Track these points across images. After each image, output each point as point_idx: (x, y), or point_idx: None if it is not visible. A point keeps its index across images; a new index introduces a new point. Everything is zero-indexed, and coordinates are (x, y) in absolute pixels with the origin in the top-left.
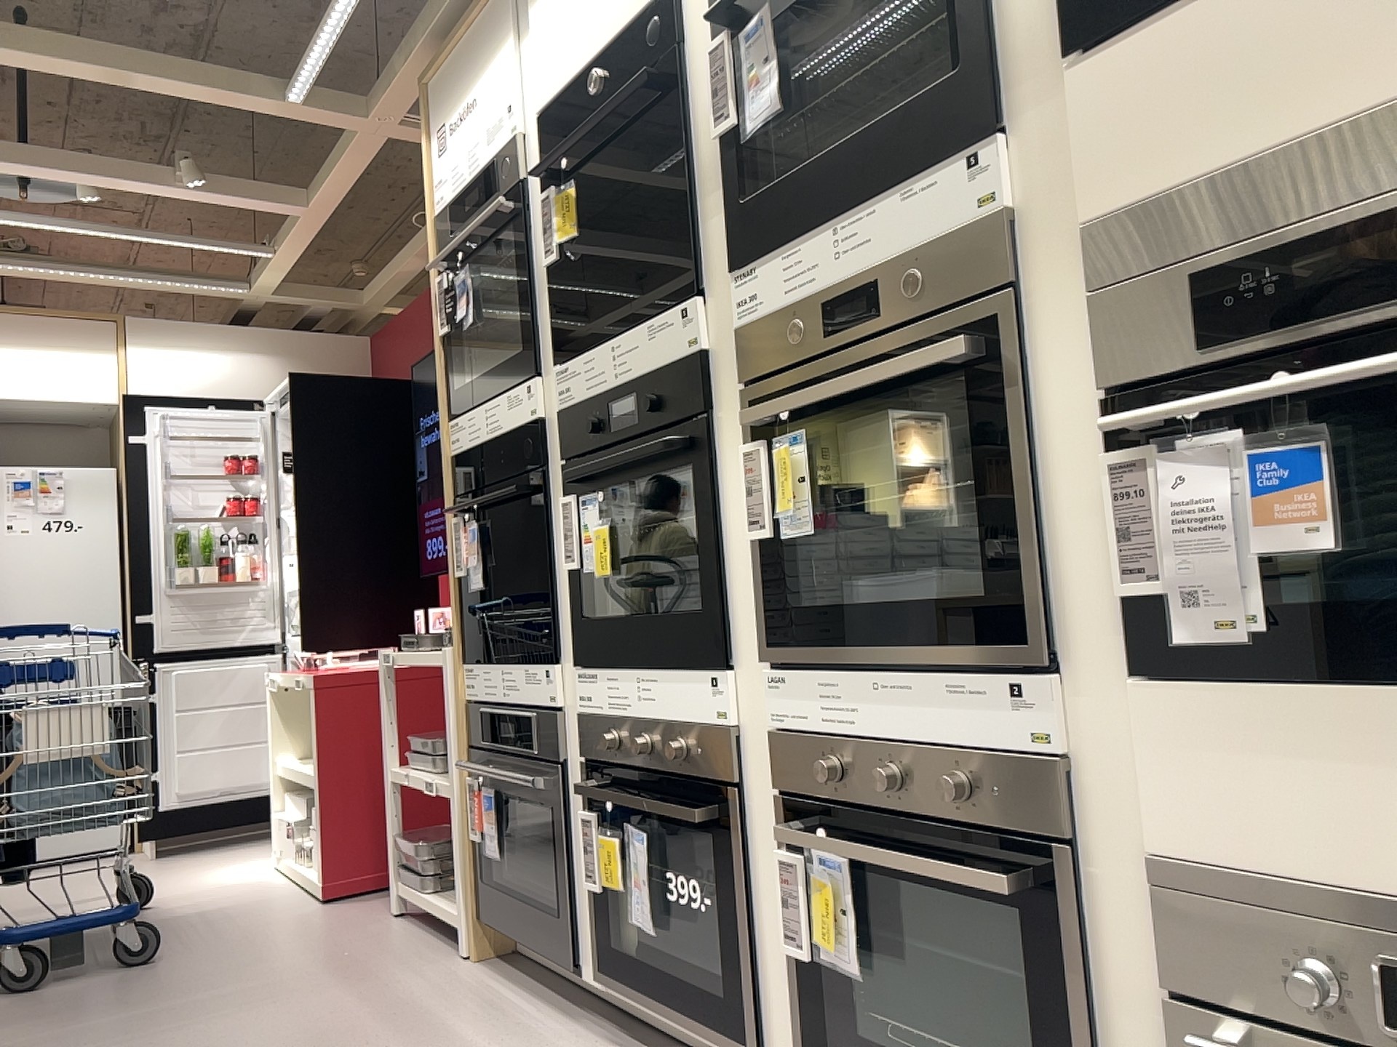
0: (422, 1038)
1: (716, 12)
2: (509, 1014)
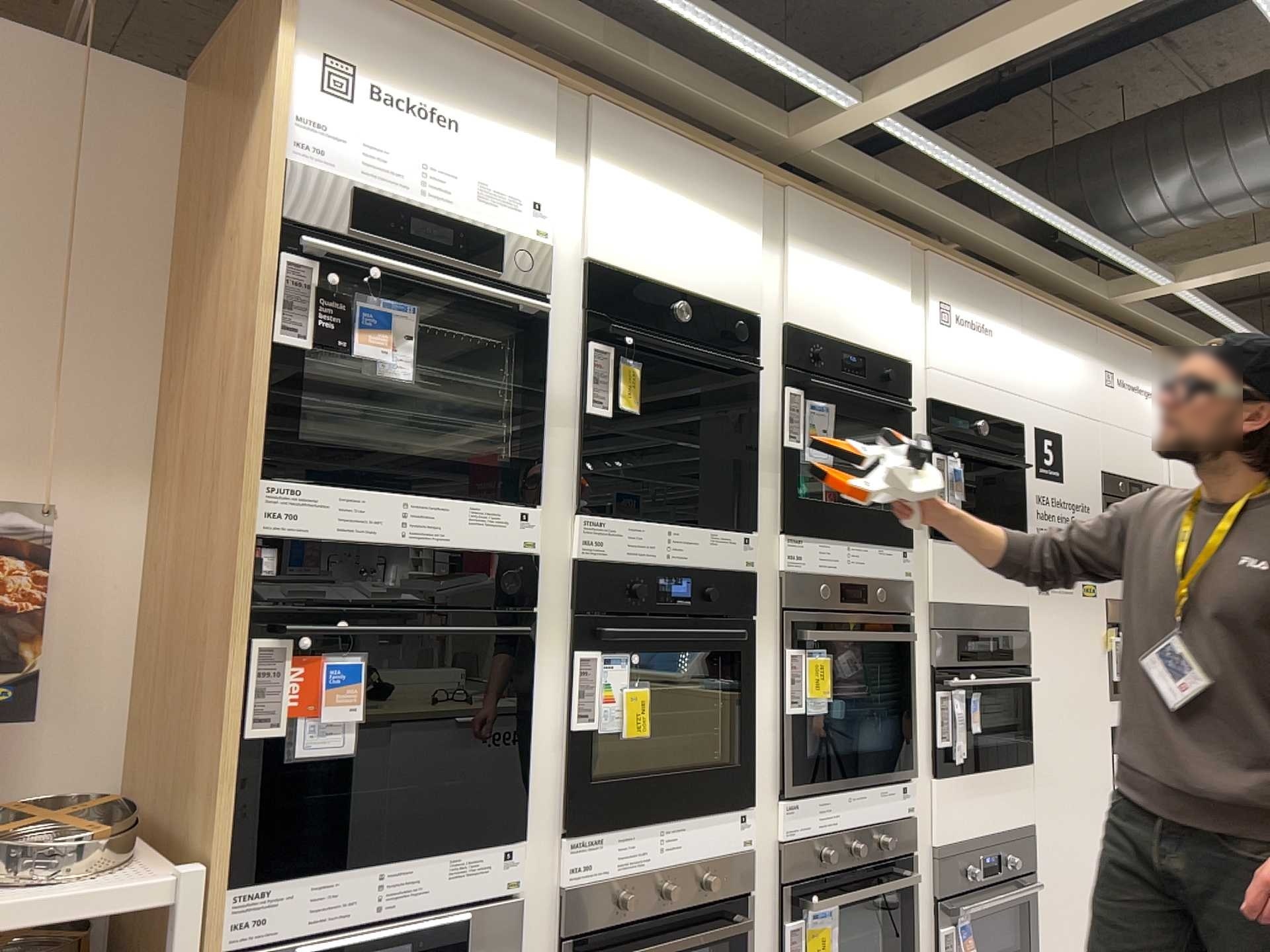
0: None
1: (791, 376)
2: None
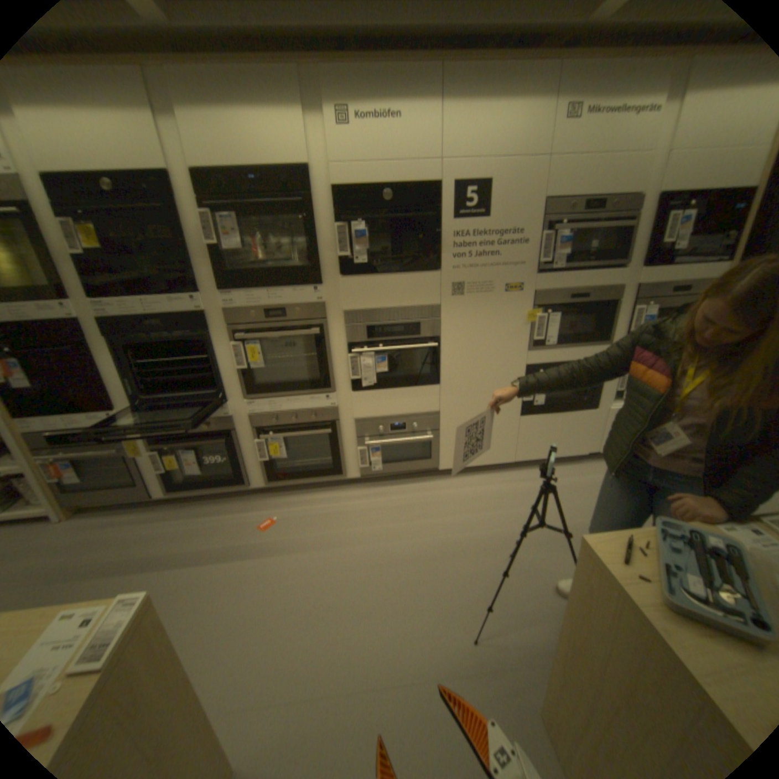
0: (98, 549)
1: (202, 201)
2: (121, 525)
